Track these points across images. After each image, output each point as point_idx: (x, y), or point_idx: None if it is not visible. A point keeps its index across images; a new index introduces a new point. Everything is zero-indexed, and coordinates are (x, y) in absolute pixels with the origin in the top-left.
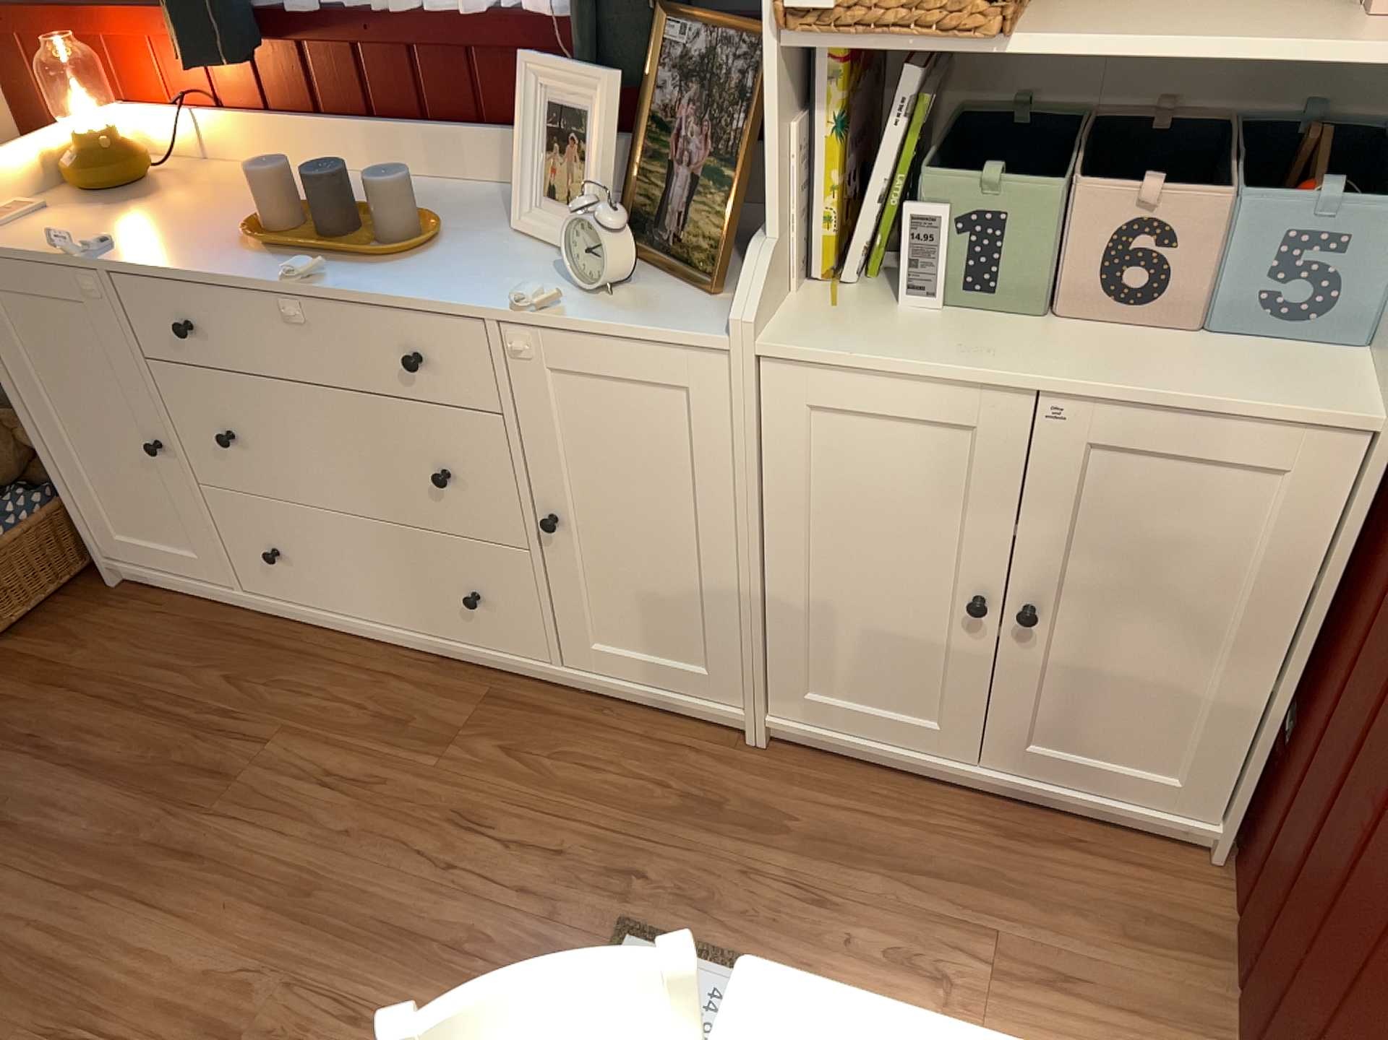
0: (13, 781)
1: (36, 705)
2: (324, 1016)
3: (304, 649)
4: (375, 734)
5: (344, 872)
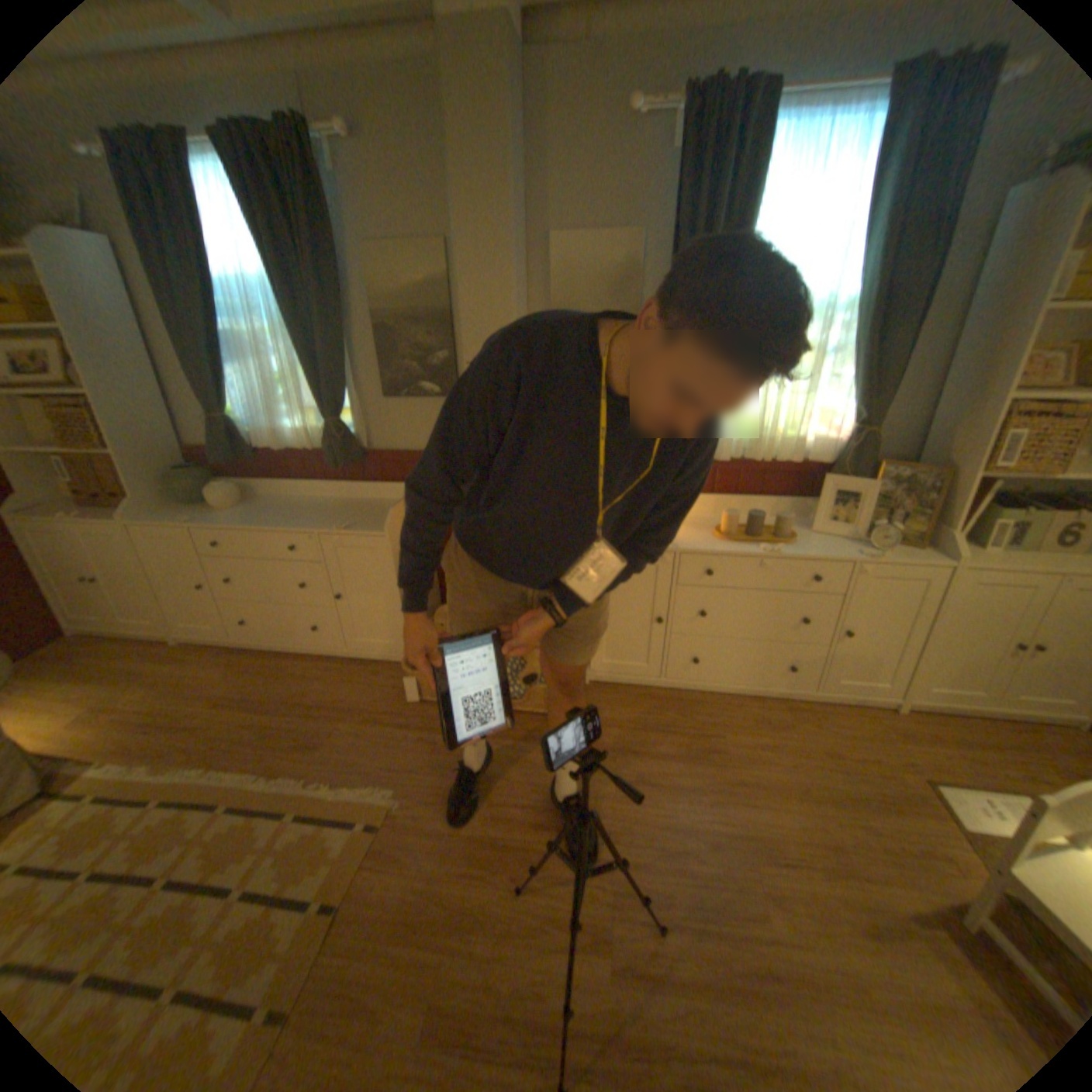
0: (634, 770)
1: (608, 738)
2: (863, 838)
3: (695, 702)
4: (761, 731)
5: (809, 784)
